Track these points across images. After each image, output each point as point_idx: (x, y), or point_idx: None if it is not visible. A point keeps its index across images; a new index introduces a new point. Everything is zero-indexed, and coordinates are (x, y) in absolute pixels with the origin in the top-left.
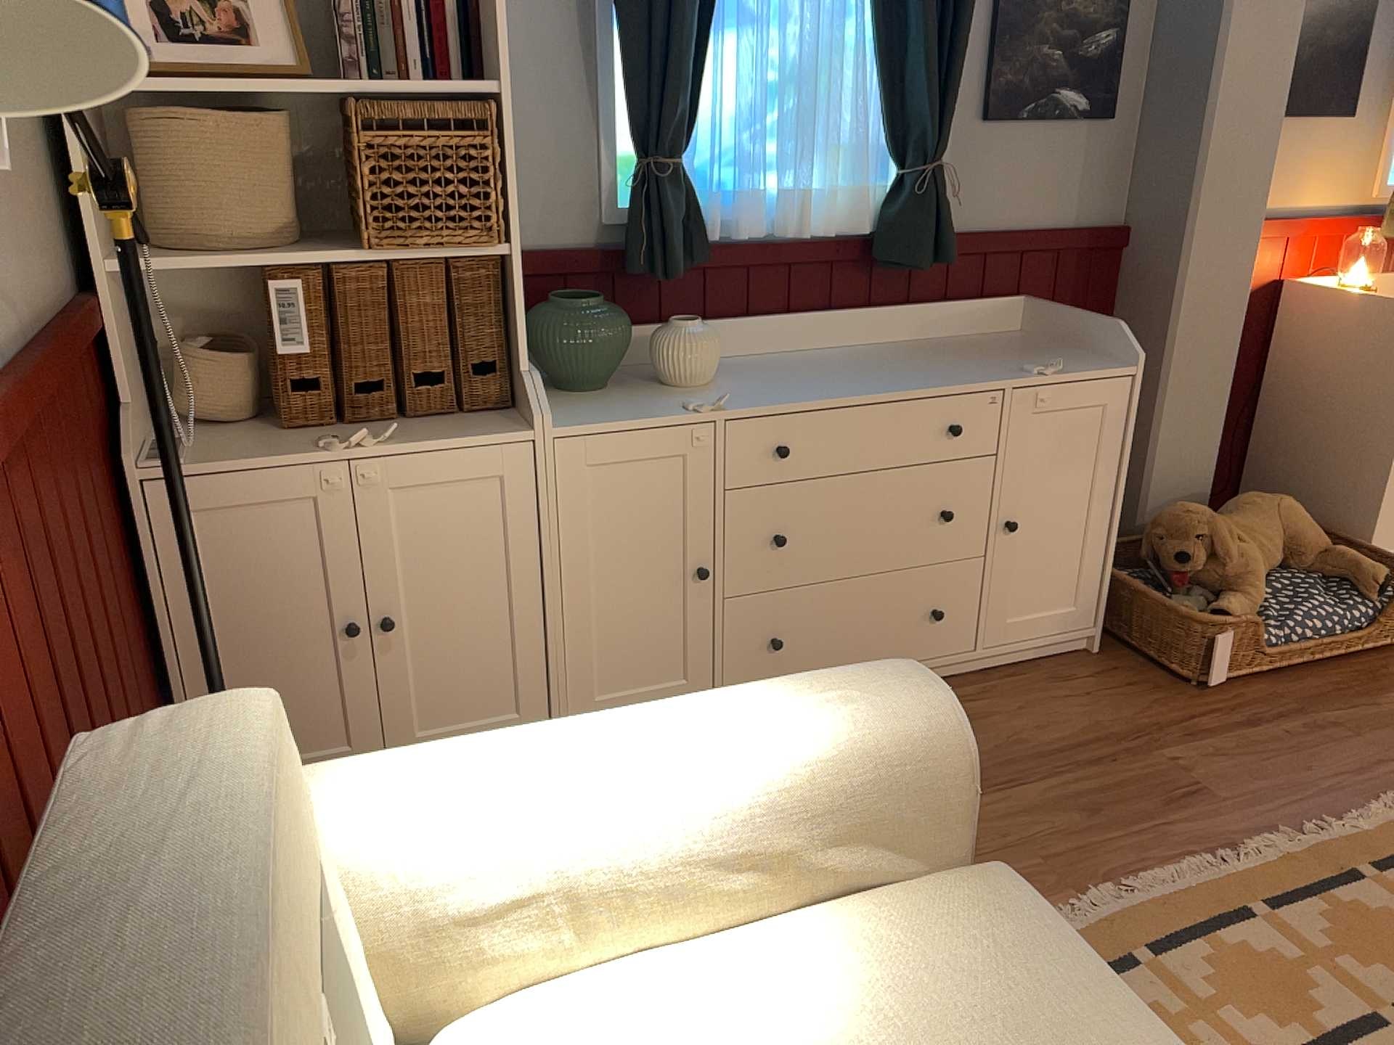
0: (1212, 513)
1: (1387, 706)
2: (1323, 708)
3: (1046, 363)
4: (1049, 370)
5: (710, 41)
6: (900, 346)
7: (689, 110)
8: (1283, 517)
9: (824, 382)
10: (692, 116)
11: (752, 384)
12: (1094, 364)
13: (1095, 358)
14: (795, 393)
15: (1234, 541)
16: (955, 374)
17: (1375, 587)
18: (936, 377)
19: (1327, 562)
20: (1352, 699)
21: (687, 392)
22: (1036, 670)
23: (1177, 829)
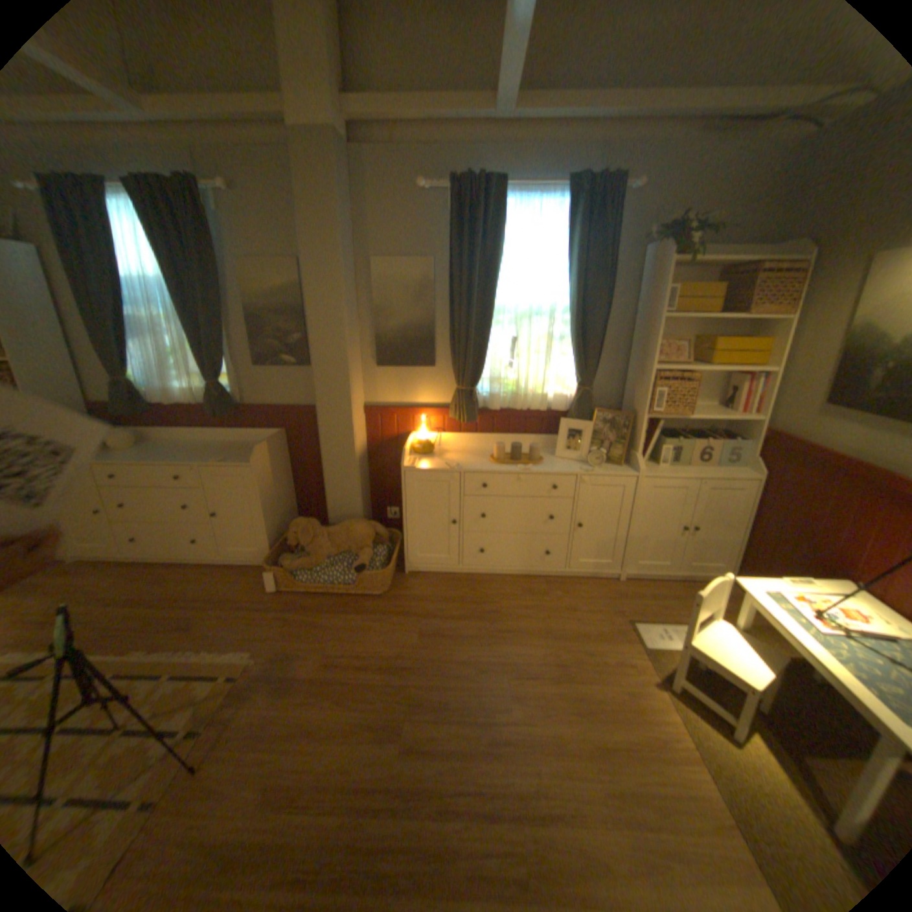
0: (312, 524)
1: (318, 619)
2: (294, 613)
3: (229, 458)
4: (216, 462)
5: (125, 342)
6: (223, 444)
7: (115, 364)
8: (349, 532)
9: (146, 456)
10: (120, 366)
11: (128, 454)
12: (240, 461)
13: (252, 458)
14: (124, 459)
15: (318, 537)
16: (188, 459)
17: (353, 569)
18: (180, 459)
19: (361, 554)
20: (312, 613)
21: (105, 454)
22: (241, 570)
23: (154, 641)
